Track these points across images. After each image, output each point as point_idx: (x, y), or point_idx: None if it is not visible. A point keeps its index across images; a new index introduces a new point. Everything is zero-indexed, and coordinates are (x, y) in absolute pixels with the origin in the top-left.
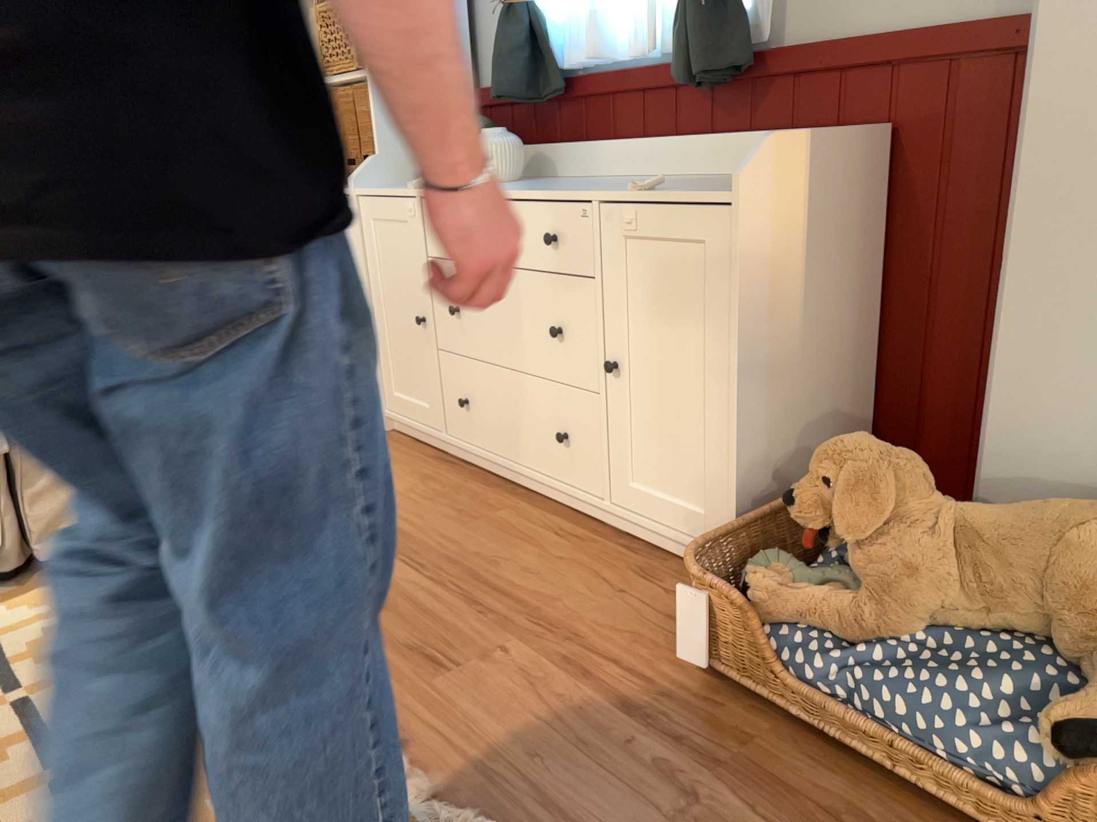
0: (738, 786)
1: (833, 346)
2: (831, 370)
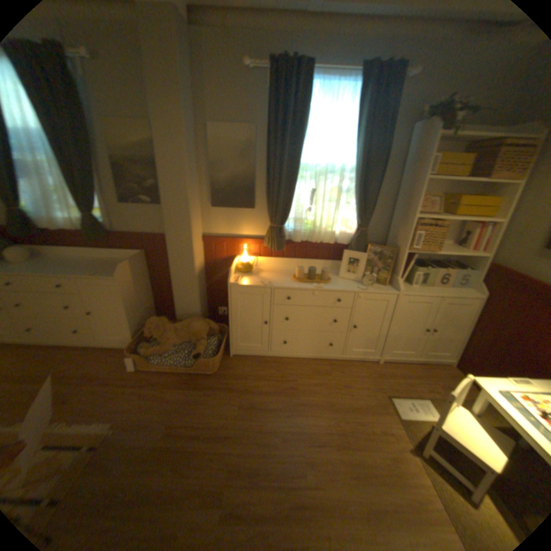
0: (146, 390)
1: (142, 296)
2: (143, 301)
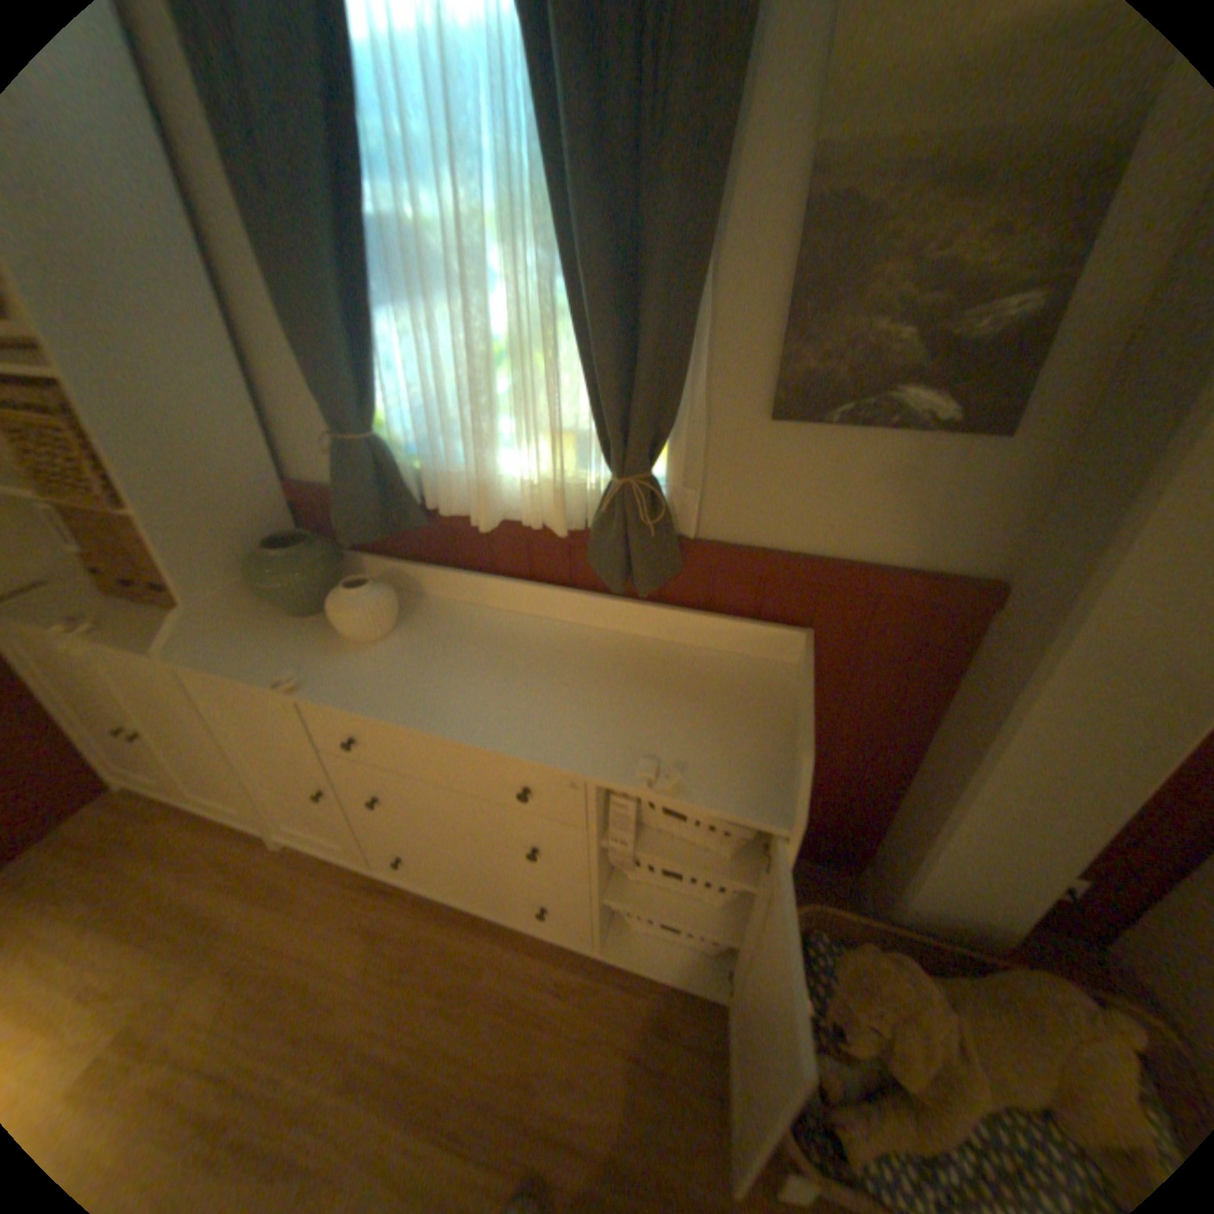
0: None
1: None
2: None
